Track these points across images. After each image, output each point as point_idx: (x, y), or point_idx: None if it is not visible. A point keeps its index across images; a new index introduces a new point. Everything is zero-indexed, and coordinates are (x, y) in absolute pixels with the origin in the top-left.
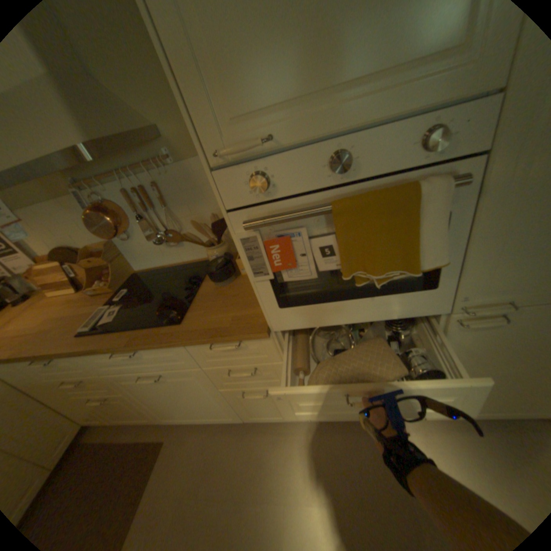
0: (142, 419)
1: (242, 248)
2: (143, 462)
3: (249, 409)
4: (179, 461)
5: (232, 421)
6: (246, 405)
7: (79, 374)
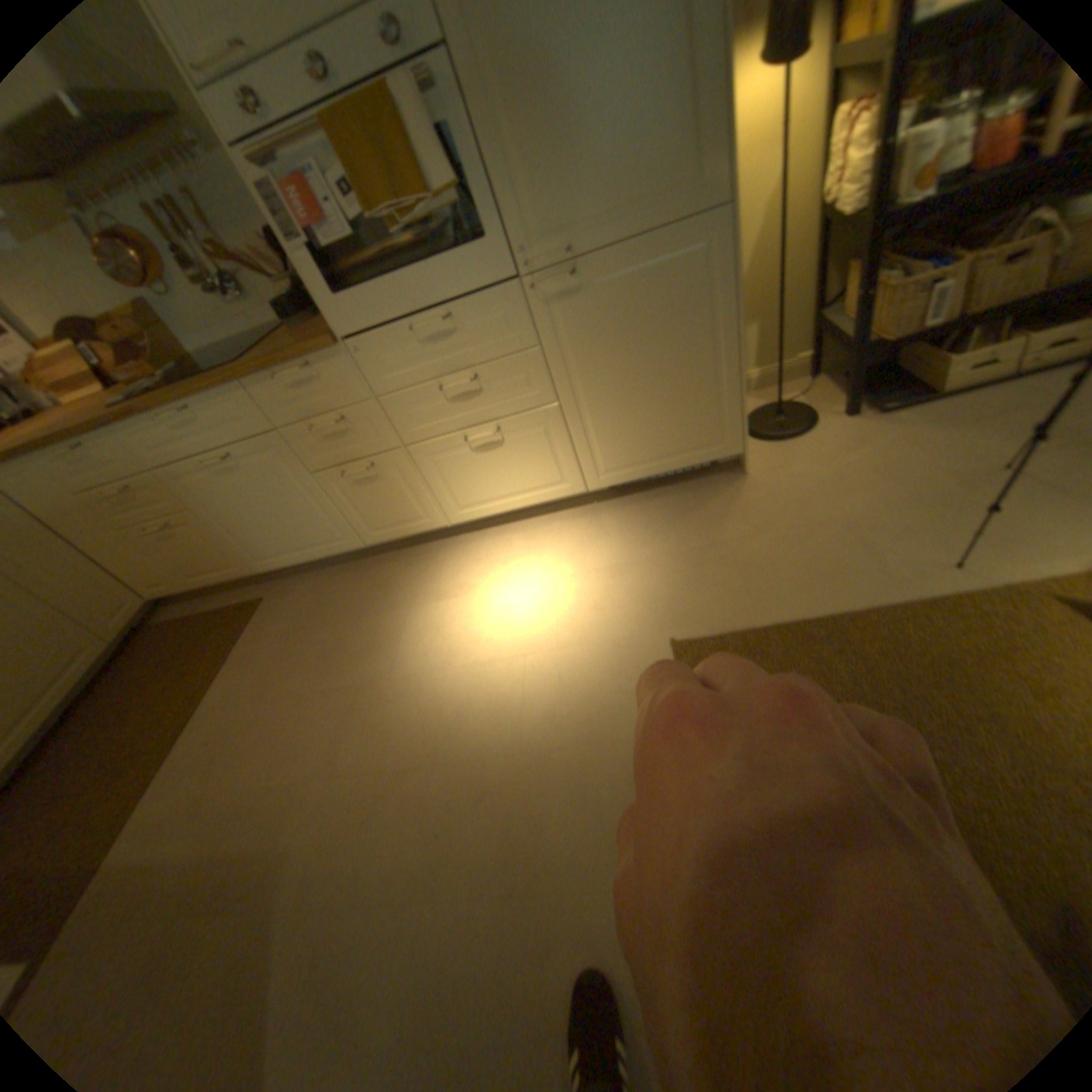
0: (229, 567)
1: (260, 200)
2: (237, 619)
3: (364, 511)
4: (285, 608)
5: (351, 545)
6: (358, 502)
7: (124, 472)
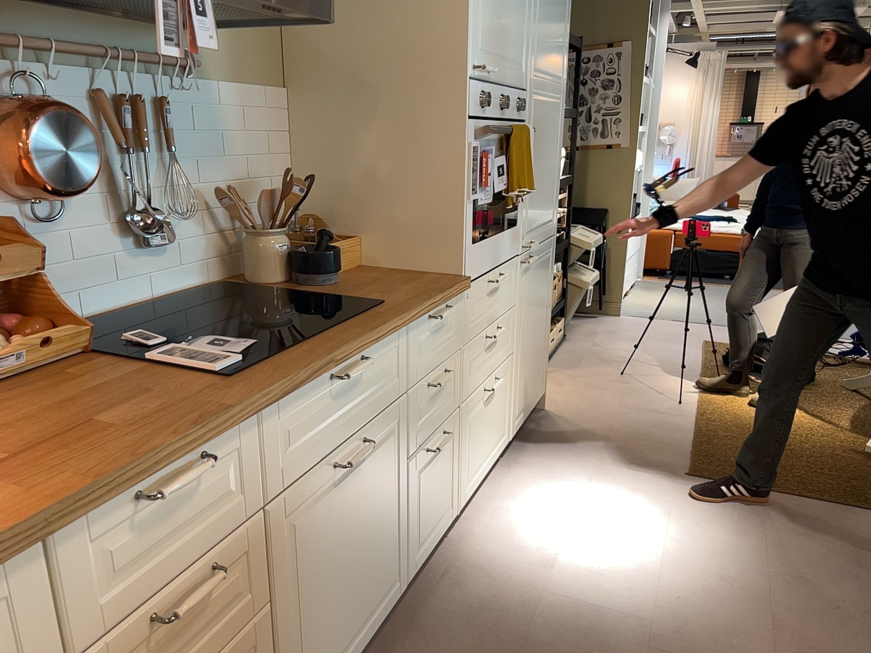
0: None
1: (470, 159)
2: None
3: (421, 513)
4: None
5: (397, 589)
6: (421, 498)
7: (226, 520)
